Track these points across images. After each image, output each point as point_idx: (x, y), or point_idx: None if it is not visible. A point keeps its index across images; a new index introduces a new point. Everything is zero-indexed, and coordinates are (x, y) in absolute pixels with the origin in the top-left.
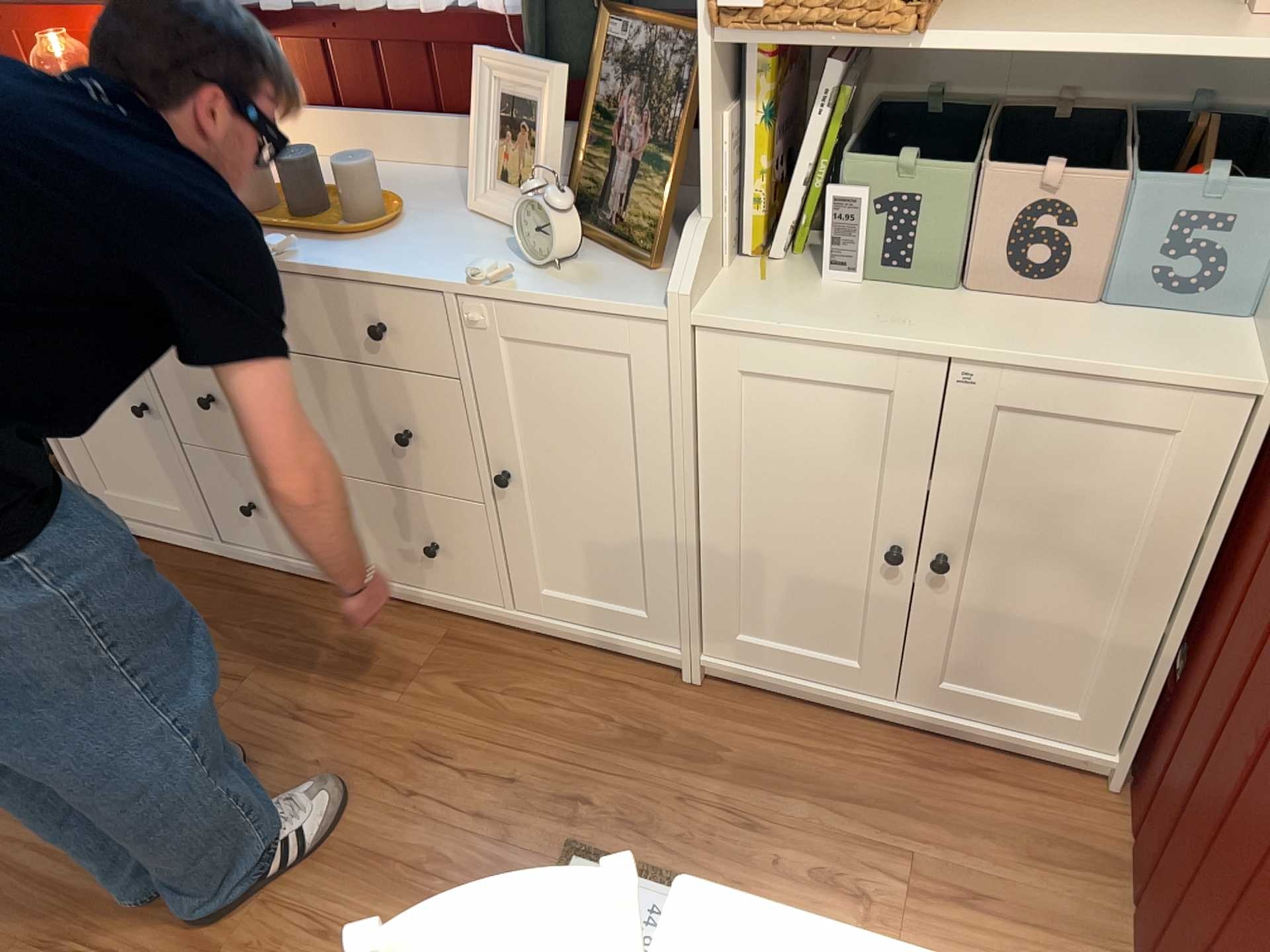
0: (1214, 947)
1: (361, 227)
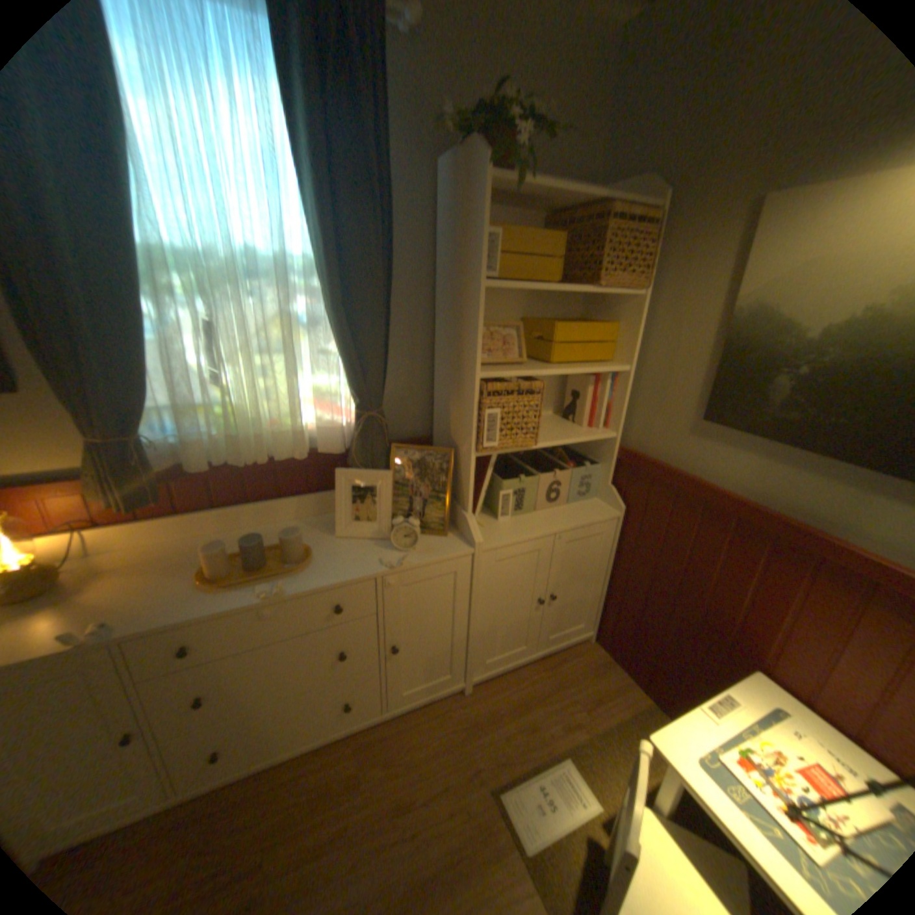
0: (682, 666)
1: (304, 564)
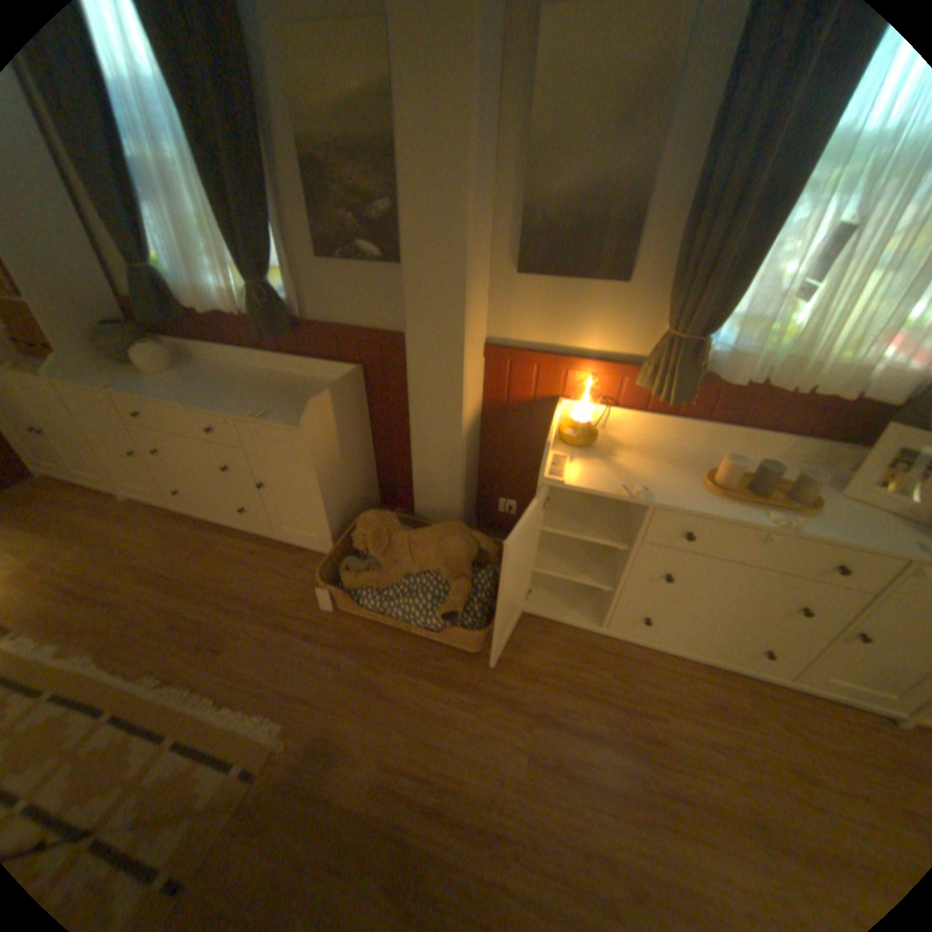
0: None
1: (820, 511)
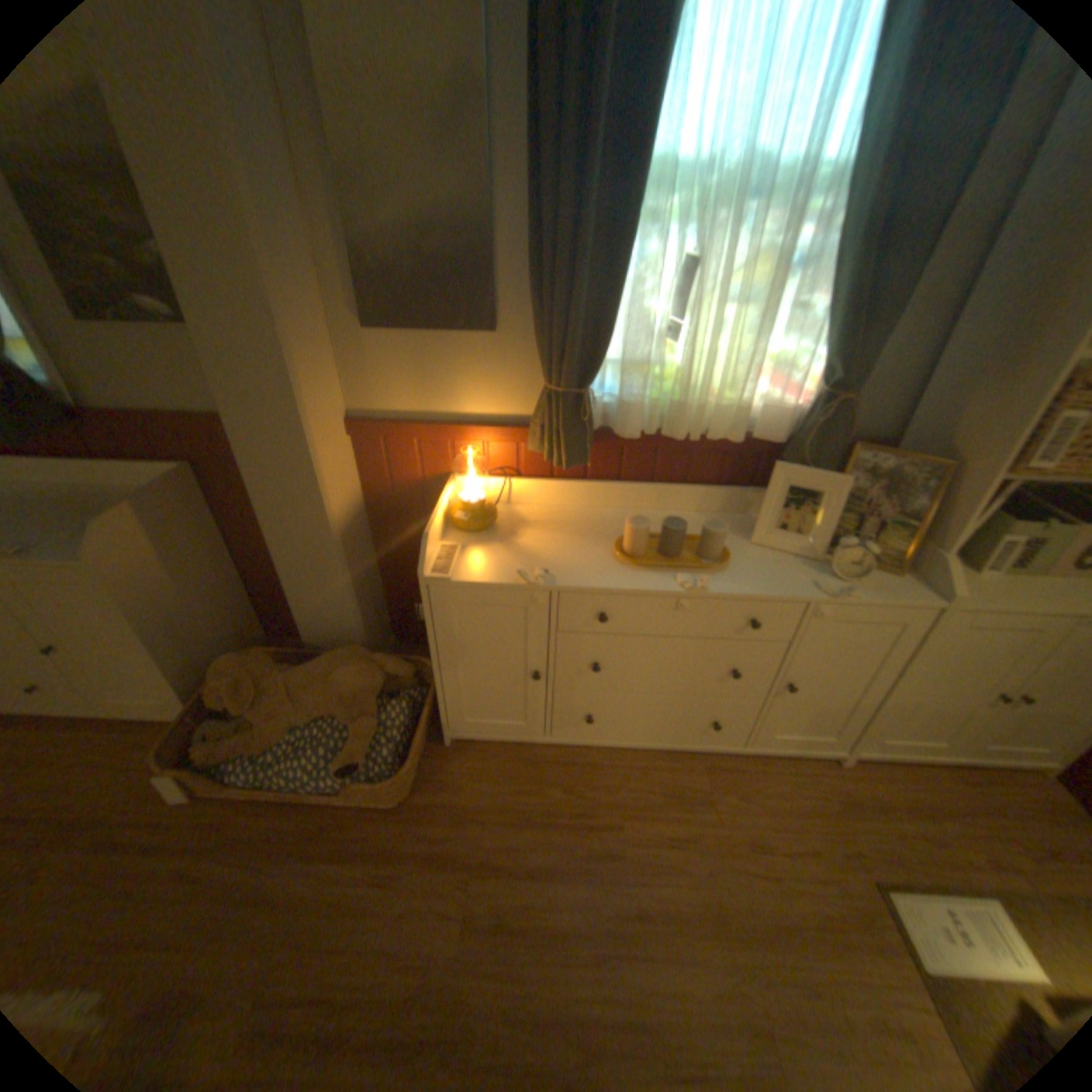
0: None
1: (725, 565)
